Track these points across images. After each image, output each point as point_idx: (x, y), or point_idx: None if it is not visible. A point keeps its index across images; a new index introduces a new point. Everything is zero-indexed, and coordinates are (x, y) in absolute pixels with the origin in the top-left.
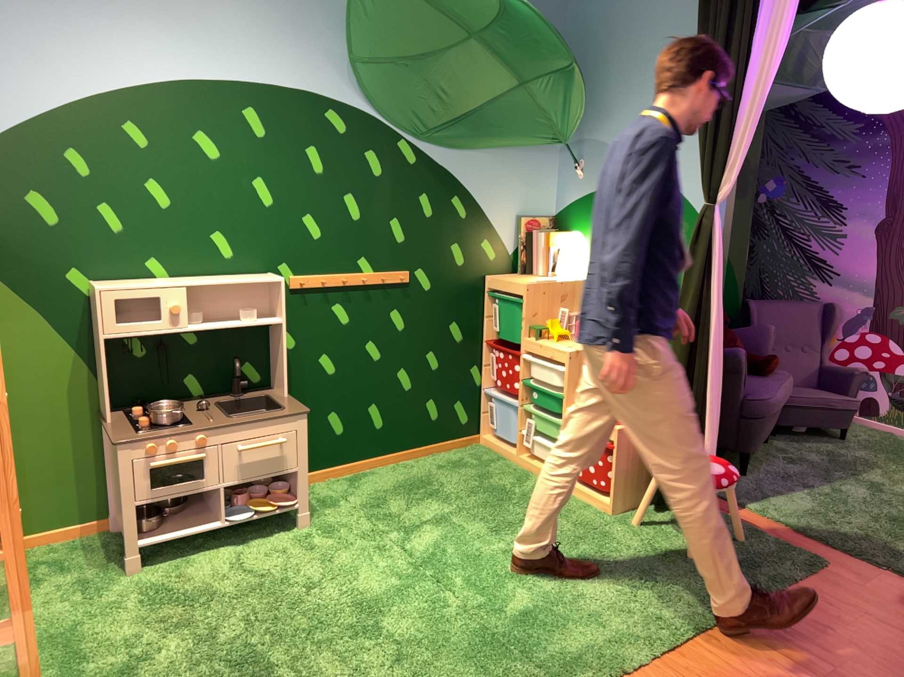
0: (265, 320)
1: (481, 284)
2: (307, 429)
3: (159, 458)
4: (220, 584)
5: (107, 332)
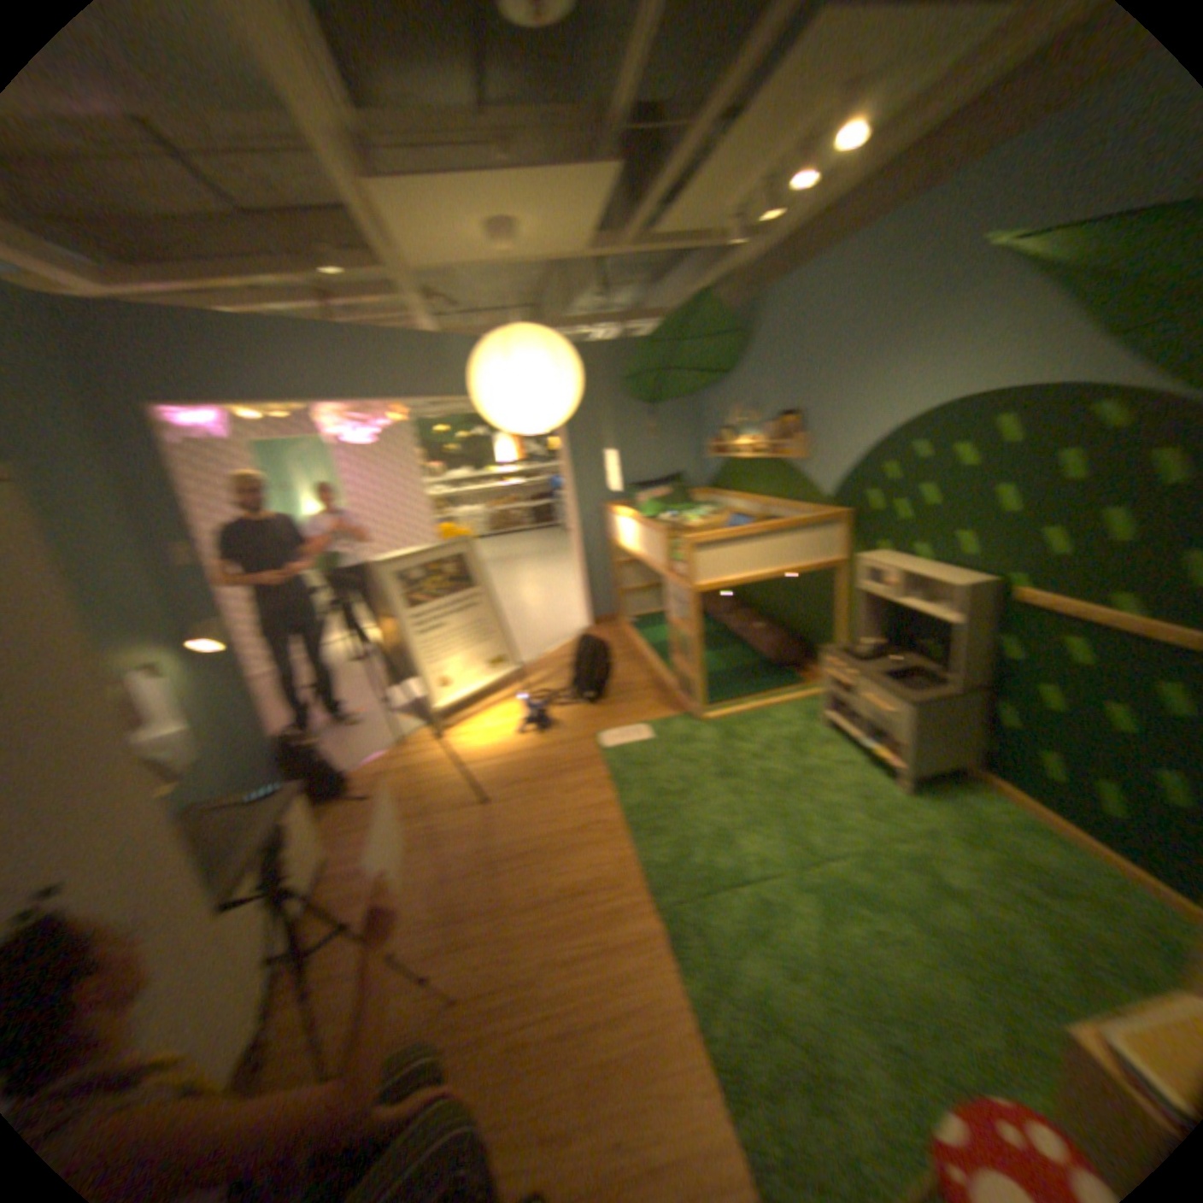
0: (959, 618)
1: None
2: (914, 719)
3: (837, 671)
4: (817, 760)
5: (862, 586)
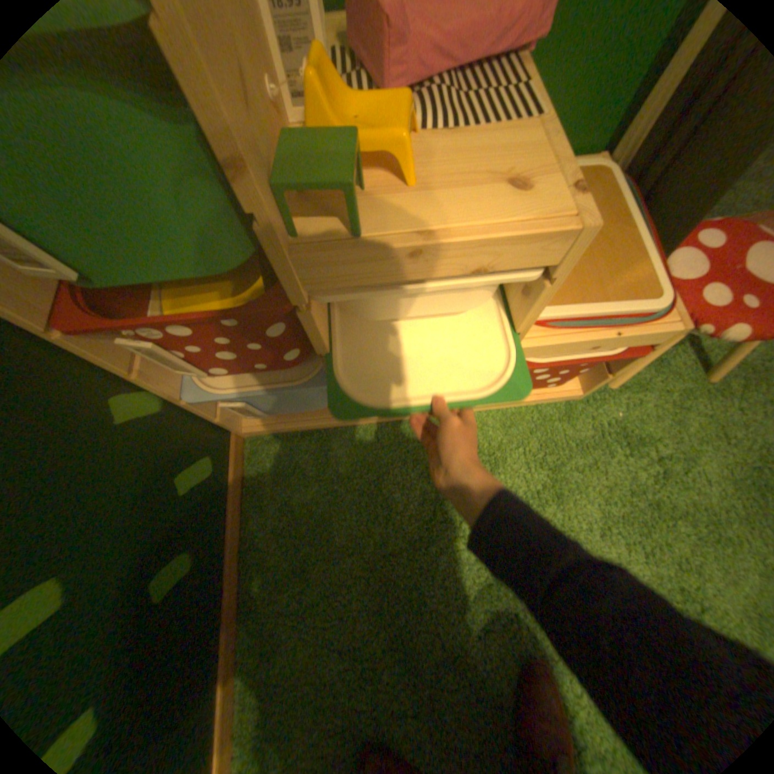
0: None
1: None
2: None
3: None
4: None
5: None
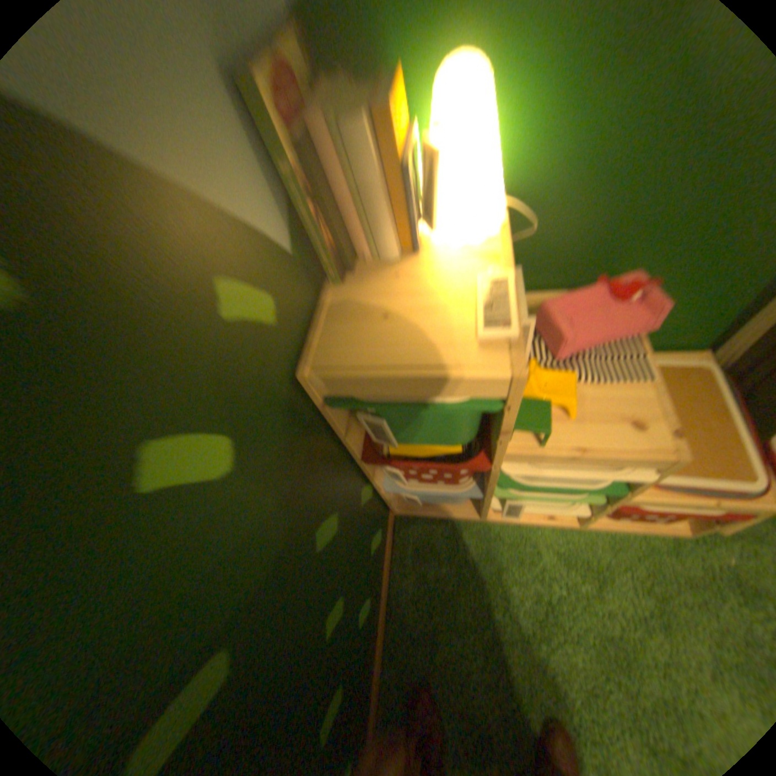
0: None
1: (303, 405)
2: None
3: None
4: None
5: None
